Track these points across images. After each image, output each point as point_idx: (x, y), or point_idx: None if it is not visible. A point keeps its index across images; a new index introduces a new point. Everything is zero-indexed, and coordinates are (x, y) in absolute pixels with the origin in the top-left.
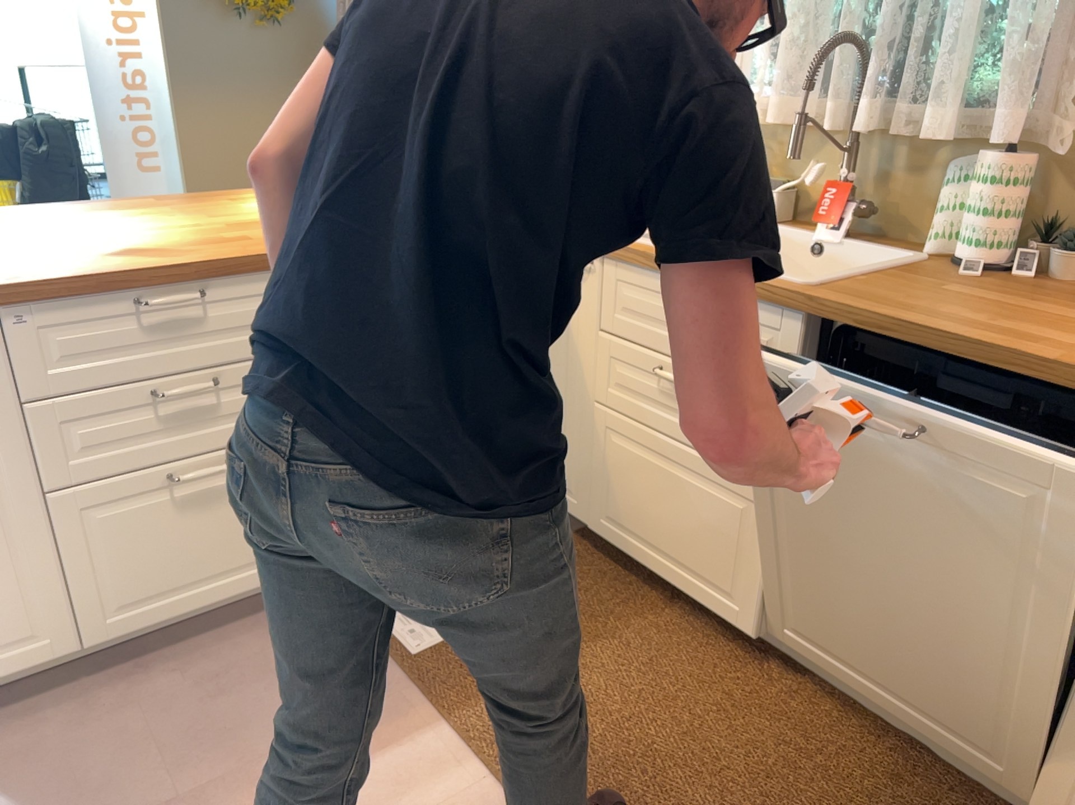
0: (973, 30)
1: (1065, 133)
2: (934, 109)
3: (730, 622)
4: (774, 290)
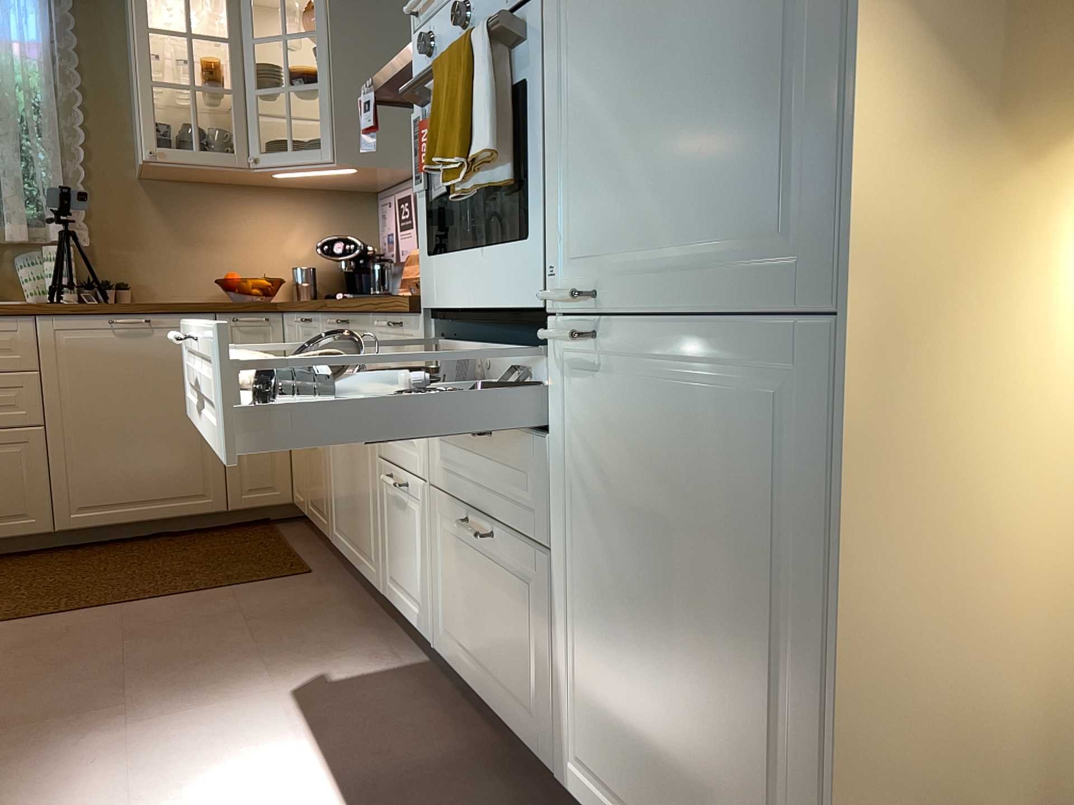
0: (21, 185)
1: (85, 235)
2: (0, 227)
3: (29, 535)
4: (7, 308)
